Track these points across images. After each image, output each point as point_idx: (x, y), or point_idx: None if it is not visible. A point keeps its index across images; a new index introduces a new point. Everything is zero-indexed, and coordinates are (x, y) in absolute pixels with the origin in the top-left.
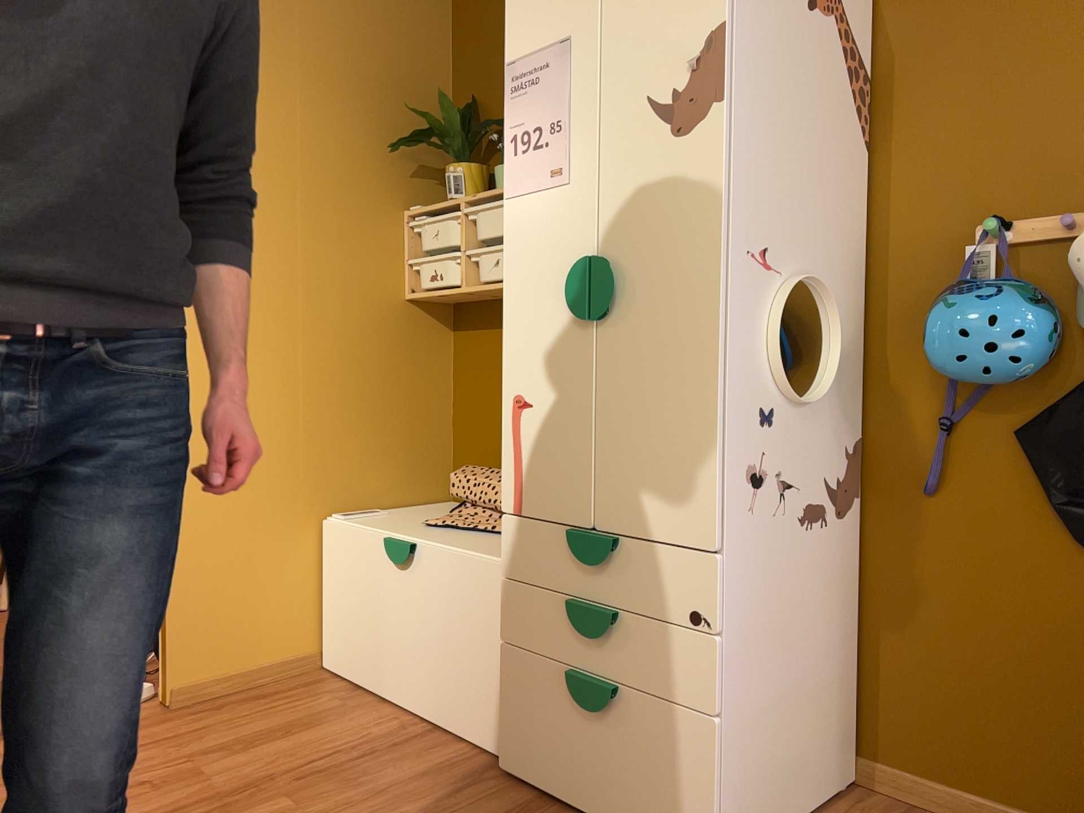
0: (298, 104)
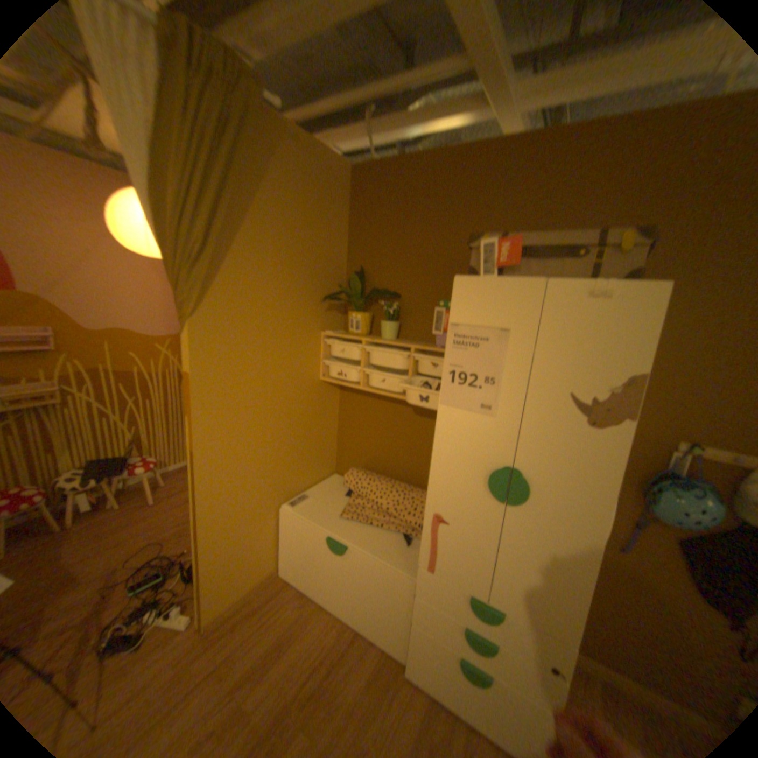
0: (269, 279)
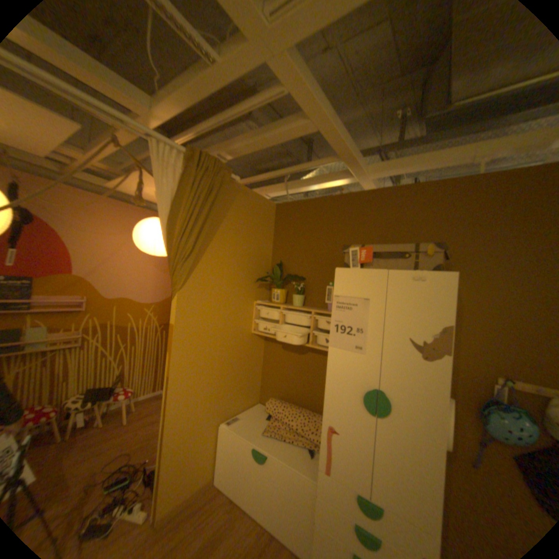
0: (225, 268)
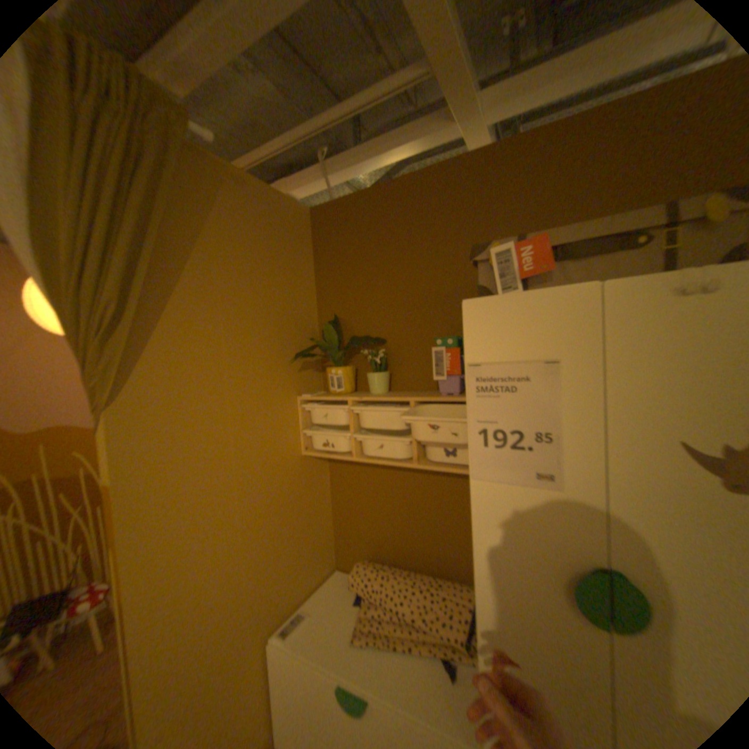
0: (222, 341)
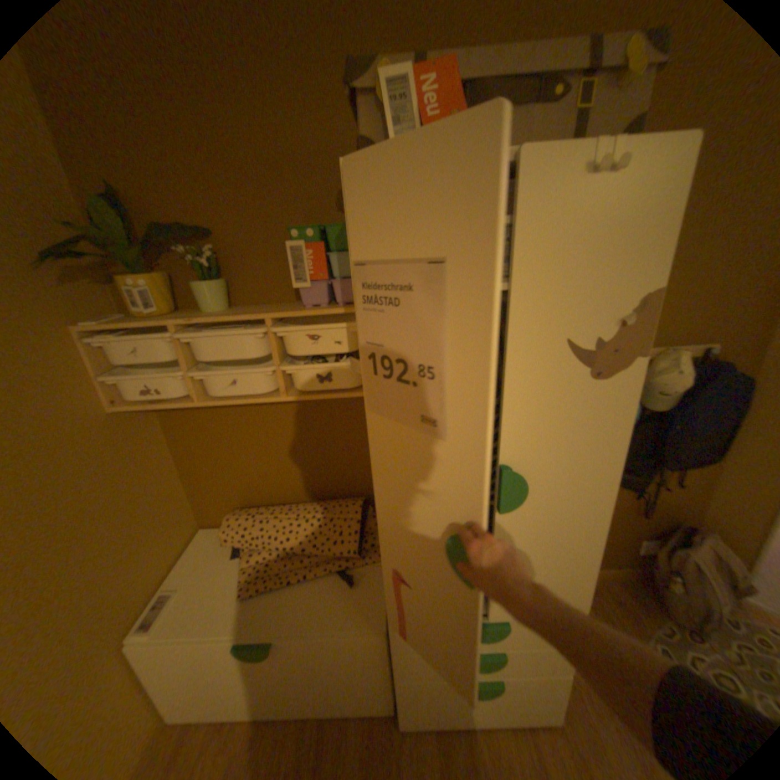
0: None
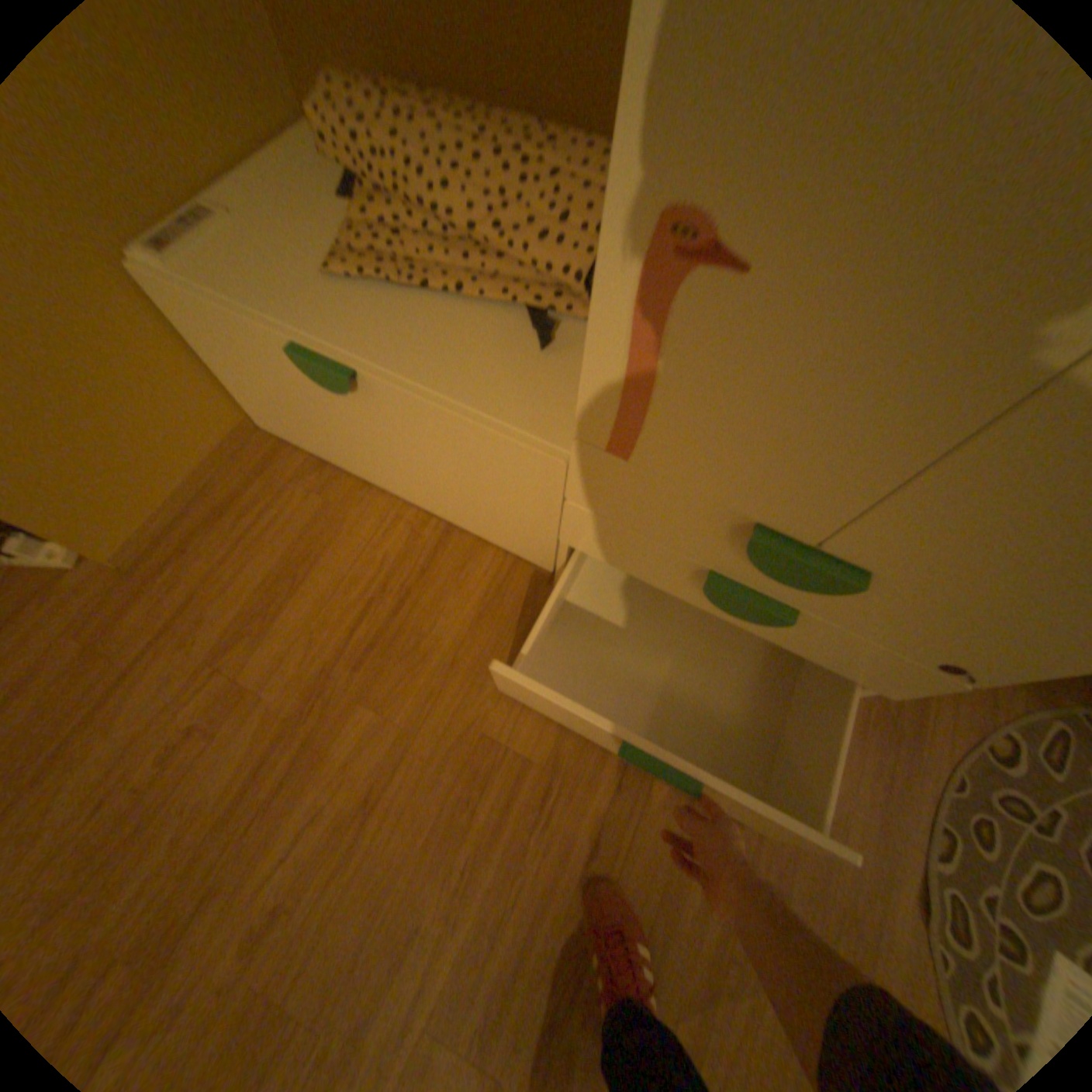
0: None
